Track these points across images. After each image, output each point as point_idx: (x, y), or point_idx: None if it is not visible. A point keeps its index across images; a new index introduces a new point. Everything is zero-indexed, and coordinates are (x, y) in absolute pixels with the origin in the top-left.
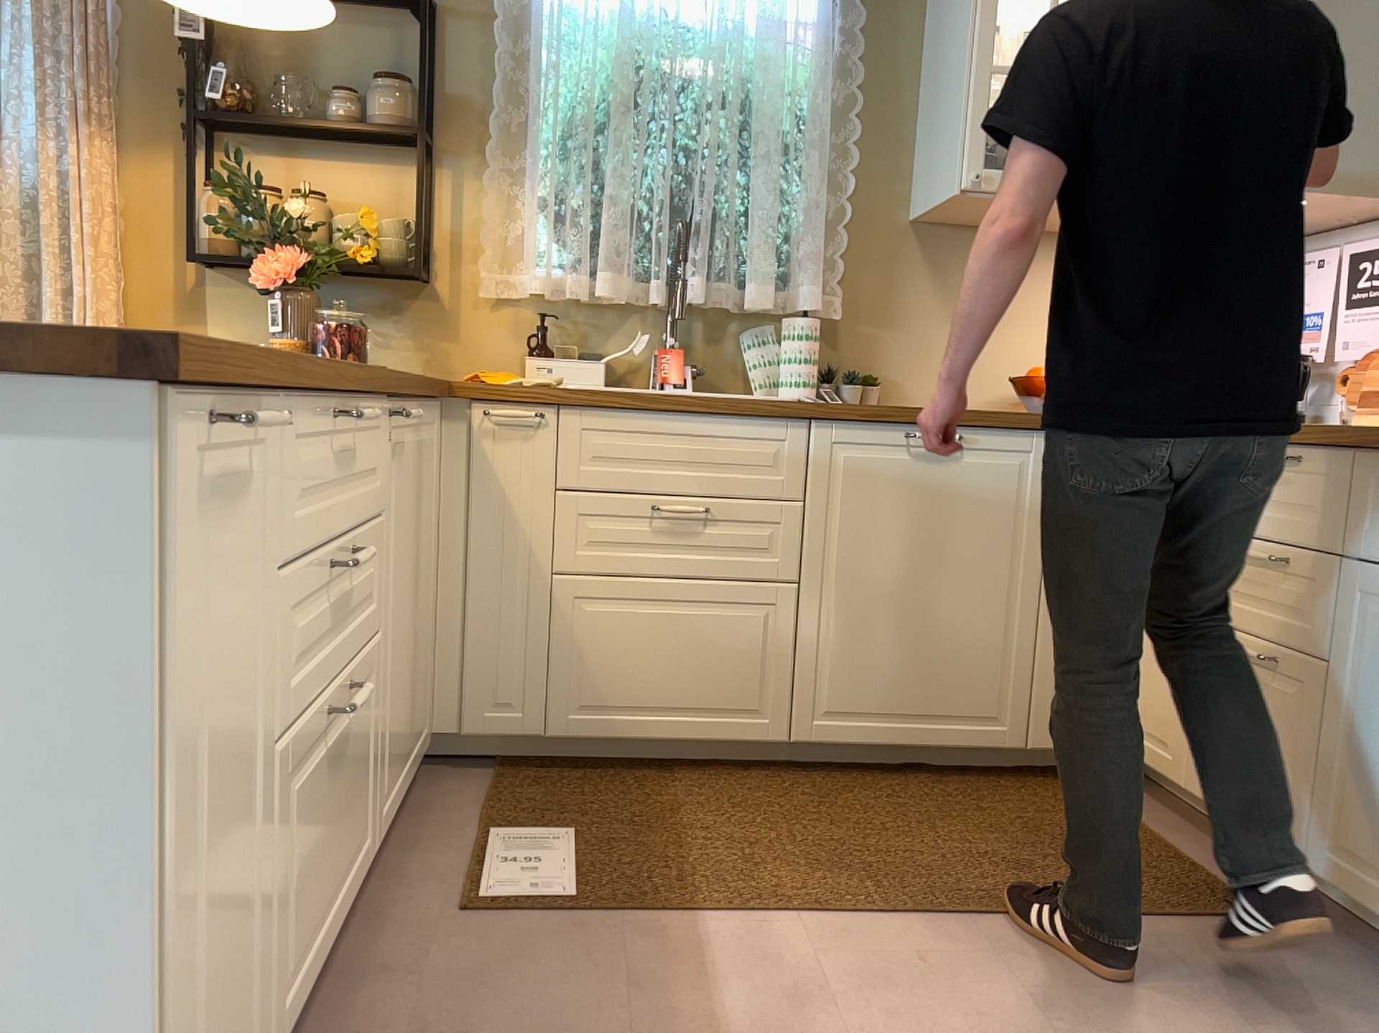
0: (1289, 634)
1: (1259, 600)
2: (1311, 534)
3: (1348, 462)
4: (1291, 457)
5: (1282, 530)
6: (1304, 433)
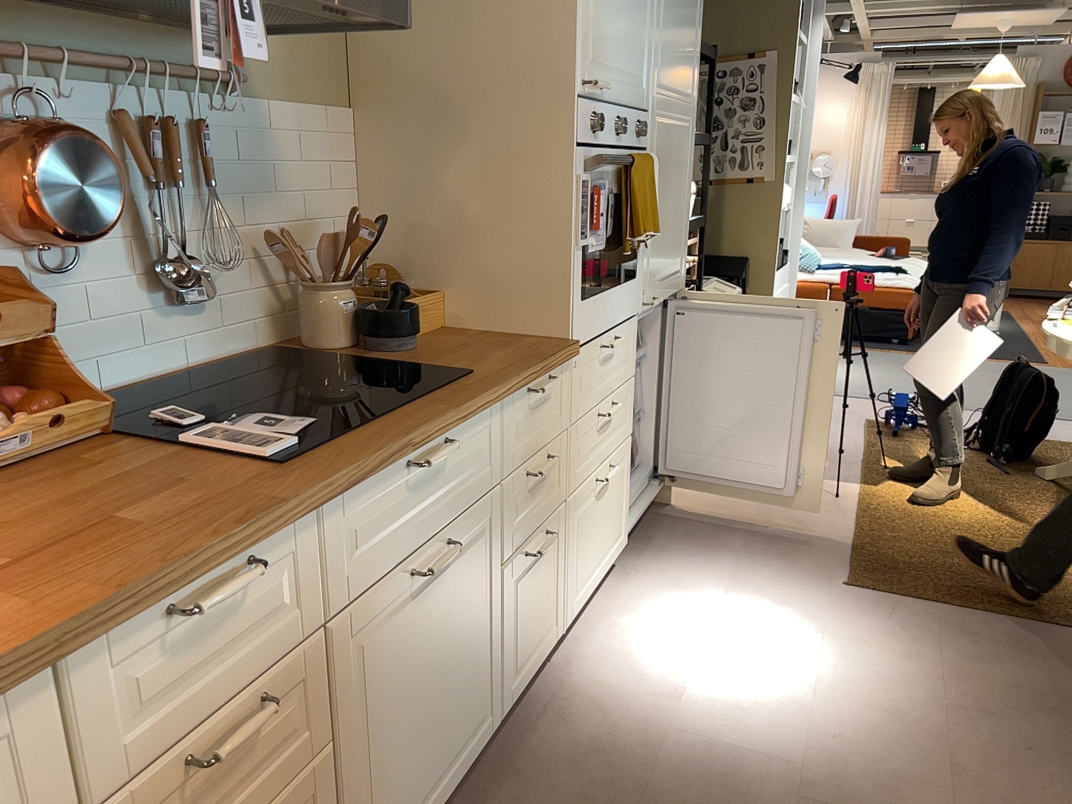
0: (275, 778)
1: (215, 802)
2: (277, 640)
3: (307, 523)
4: (226, 571)
5: (235, 675)
6: (267, 520)
